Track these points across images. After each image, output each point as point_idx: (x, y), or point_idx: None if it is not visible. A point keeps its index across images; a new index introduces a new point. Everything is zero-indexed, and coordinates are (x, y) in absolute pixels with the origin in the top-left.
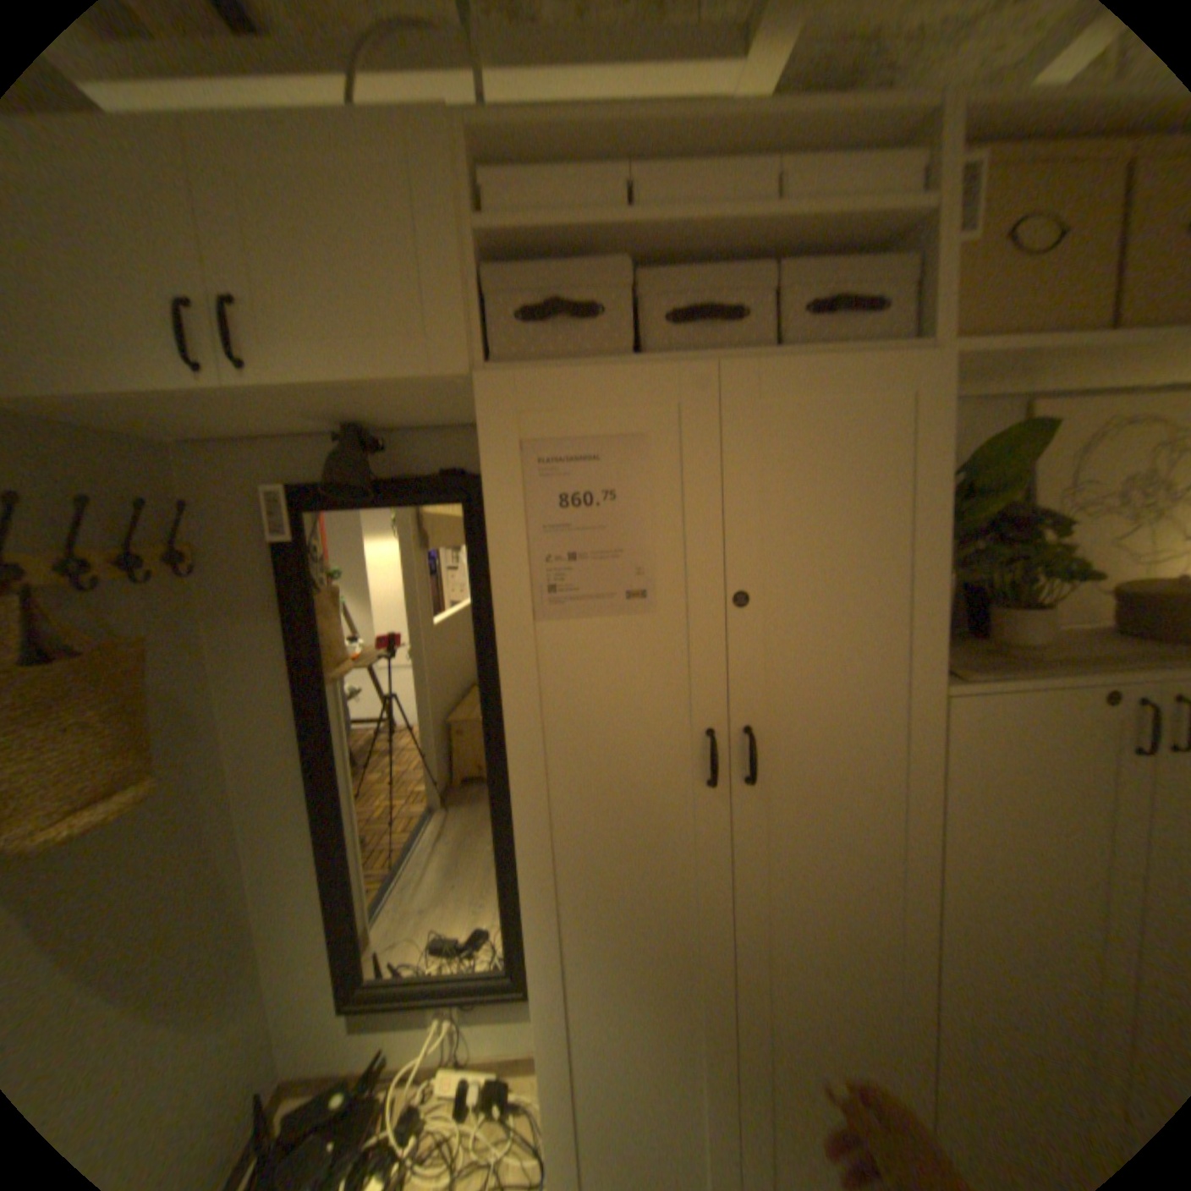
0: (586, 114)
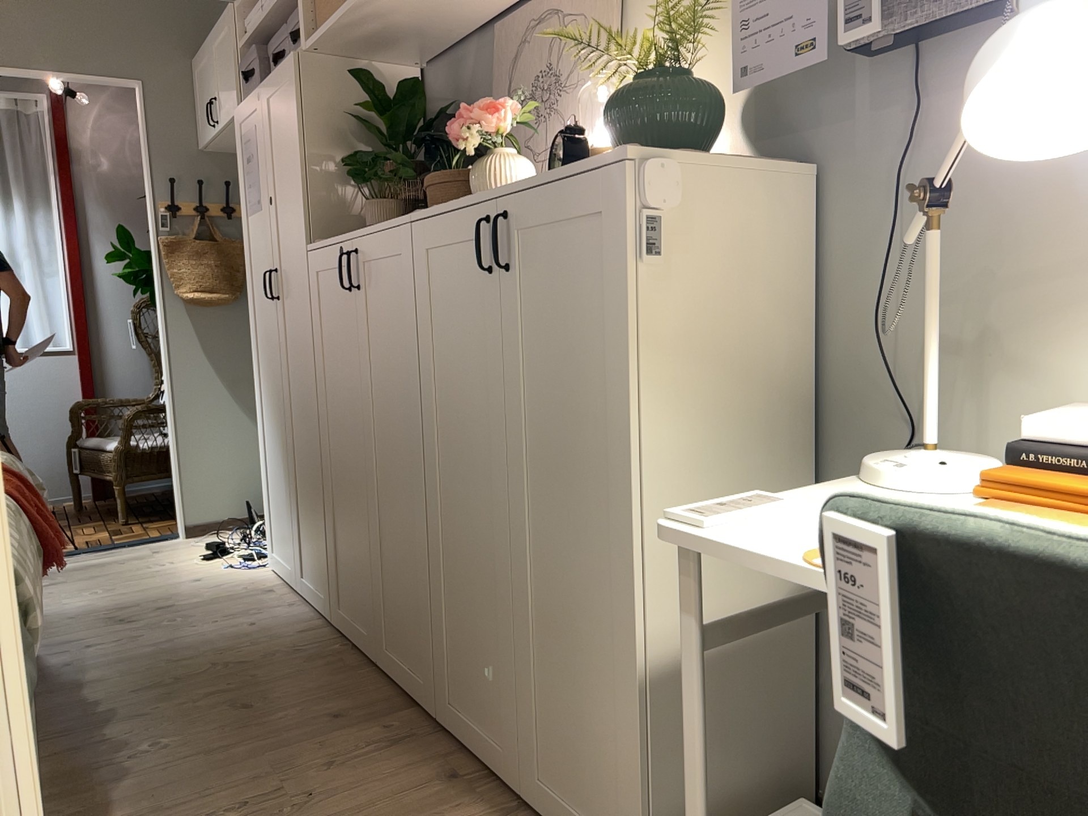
0: None
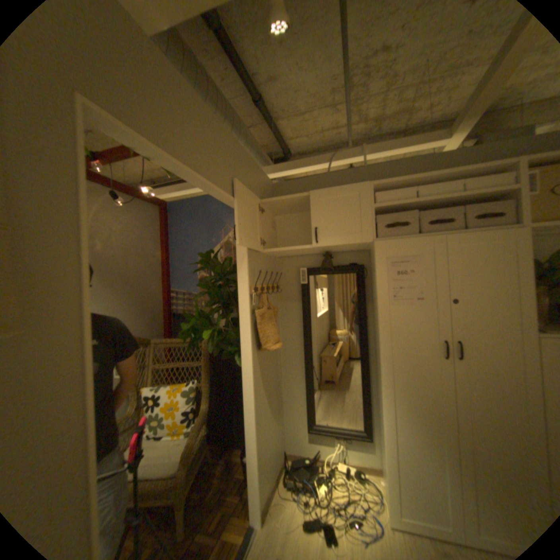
0: (405, 179)
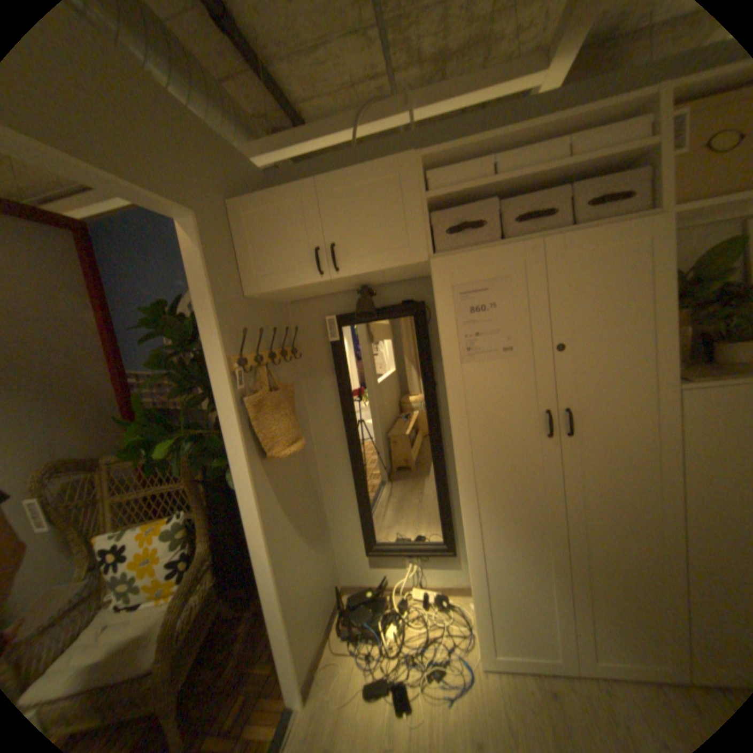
0: (474, 140)
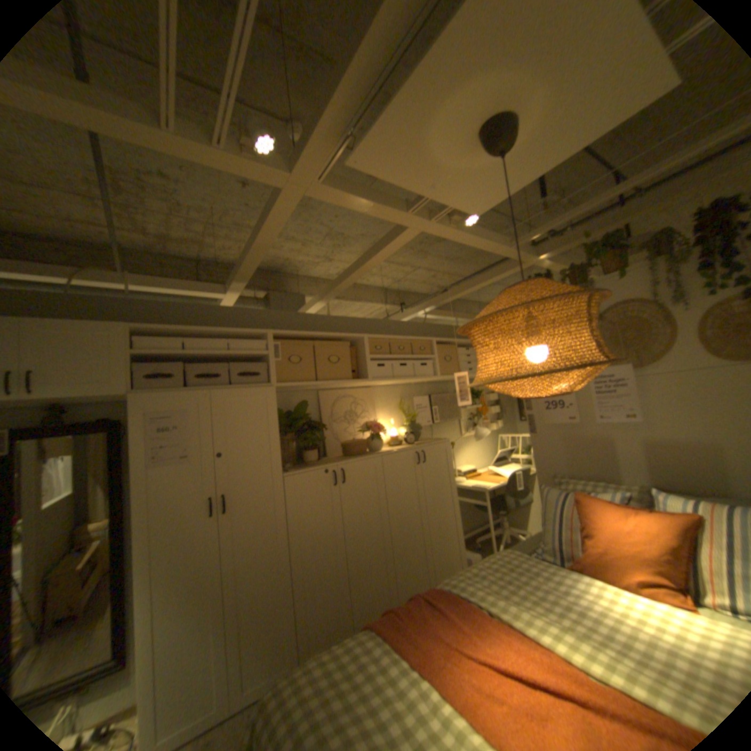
0: (168, 327)
